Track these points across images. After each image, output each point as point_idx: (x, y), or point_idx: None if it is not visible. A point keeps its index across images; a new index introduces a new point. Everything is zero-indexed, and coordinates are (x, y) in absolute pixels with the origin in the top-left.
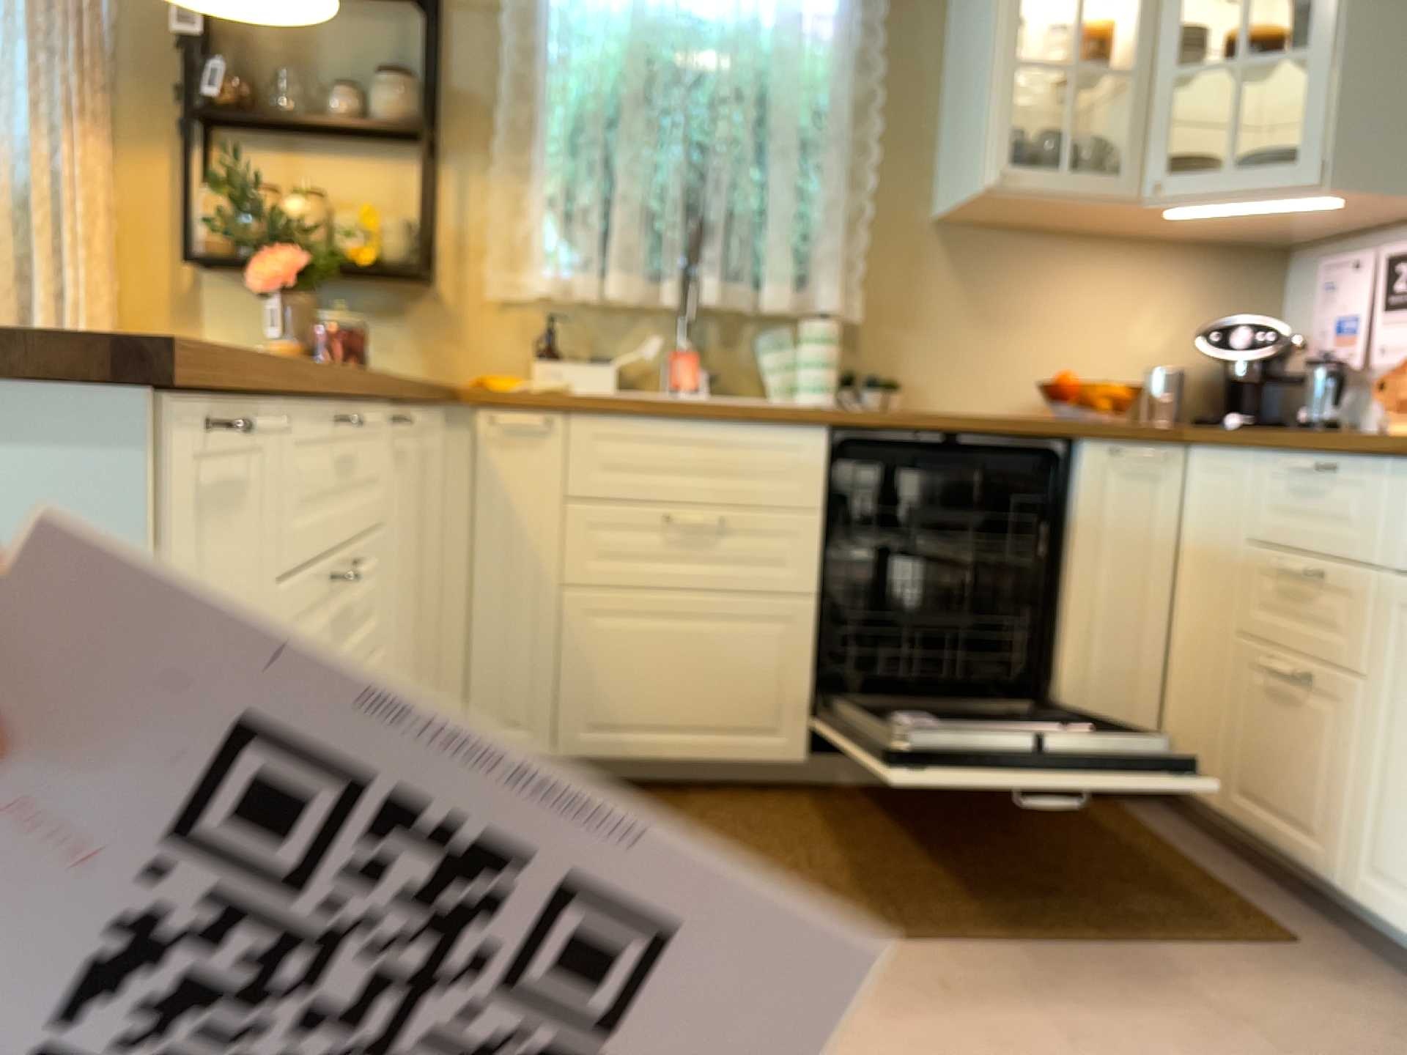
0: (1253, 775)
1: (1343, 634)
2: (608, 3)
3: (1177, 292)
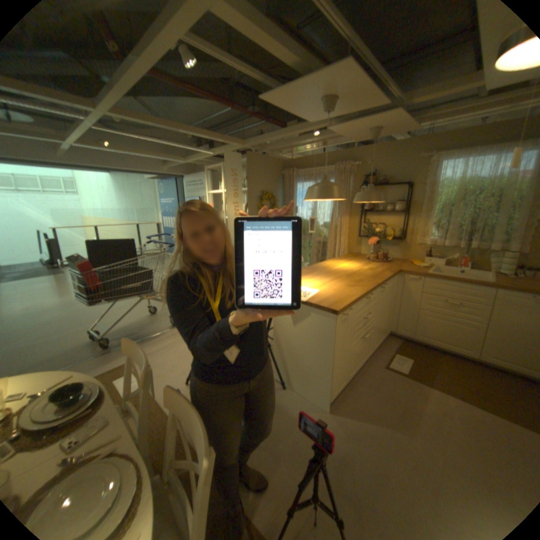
0: None
1: None
2: (454, 178)
3: None
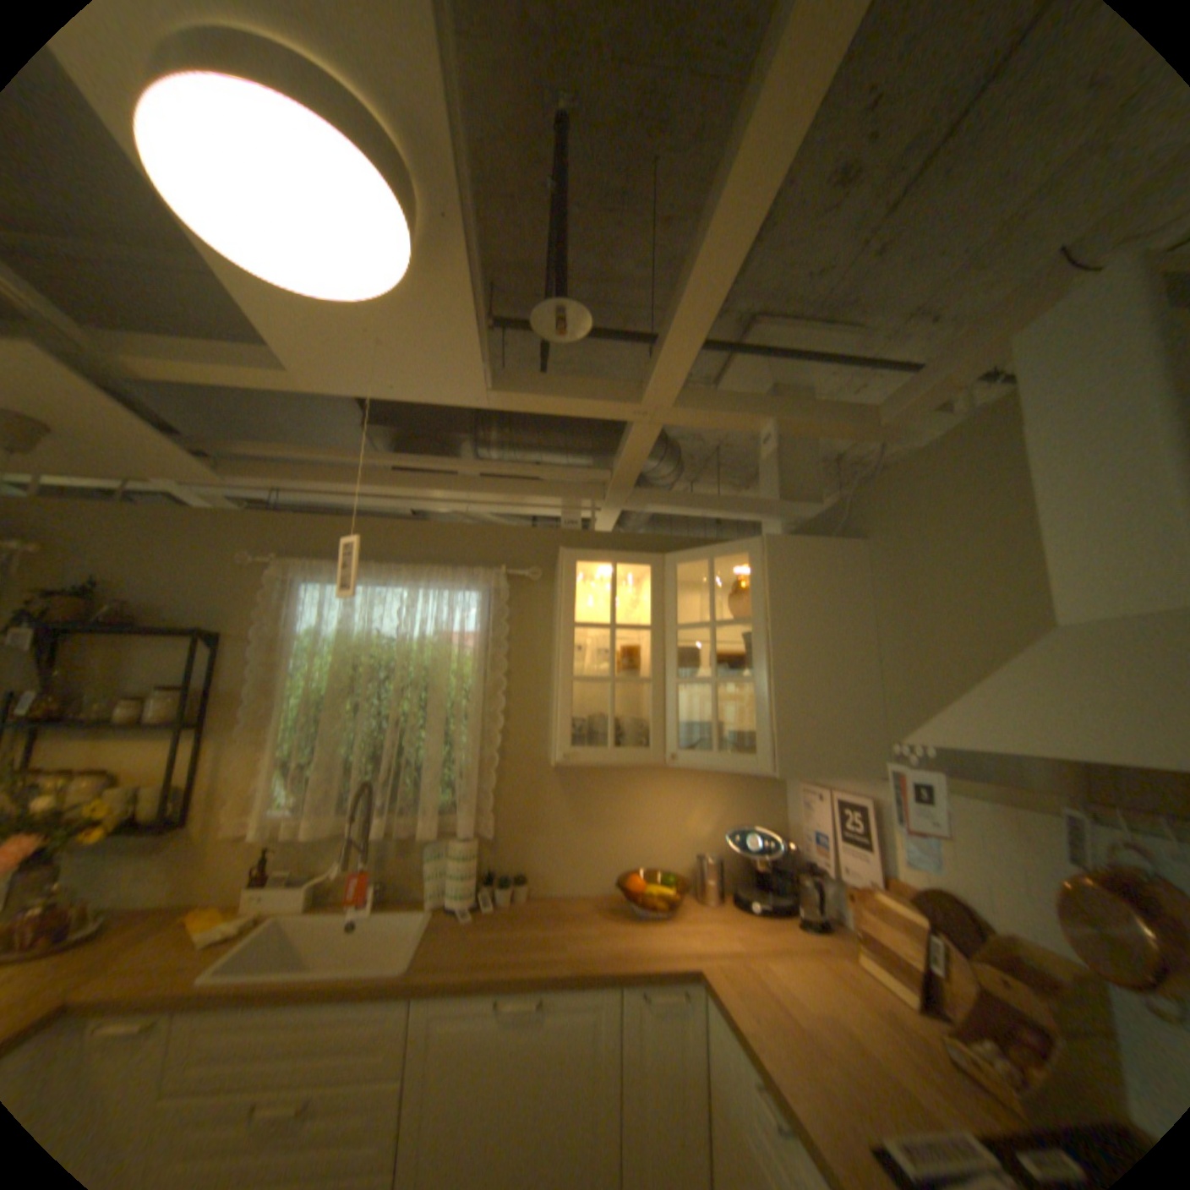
0: None
1: None
2: (330, 631)
3: (713, 794)
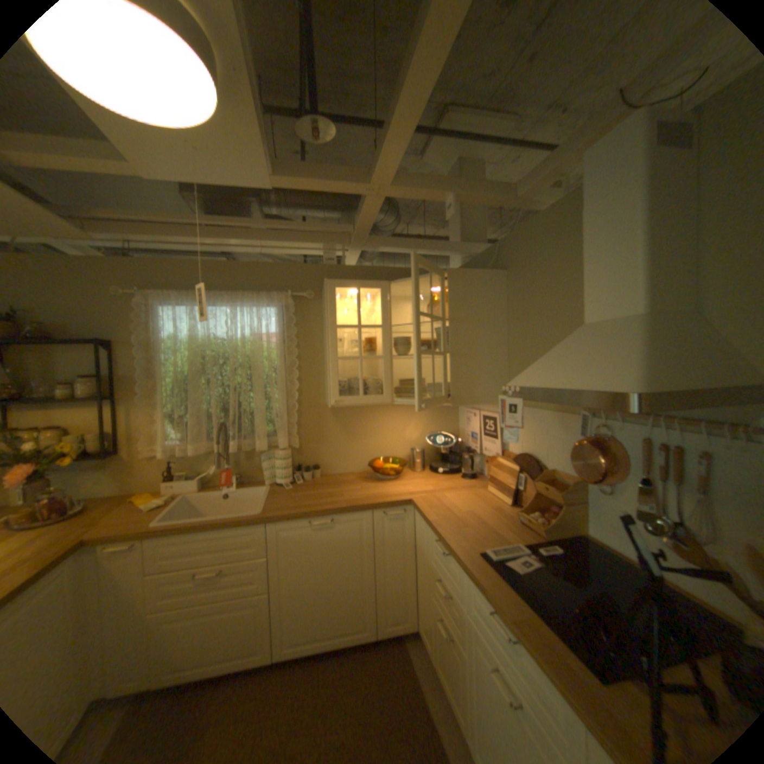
0: (441, 663)
1: (458, 628)
2: (183, 337)
3: (419, 417)
